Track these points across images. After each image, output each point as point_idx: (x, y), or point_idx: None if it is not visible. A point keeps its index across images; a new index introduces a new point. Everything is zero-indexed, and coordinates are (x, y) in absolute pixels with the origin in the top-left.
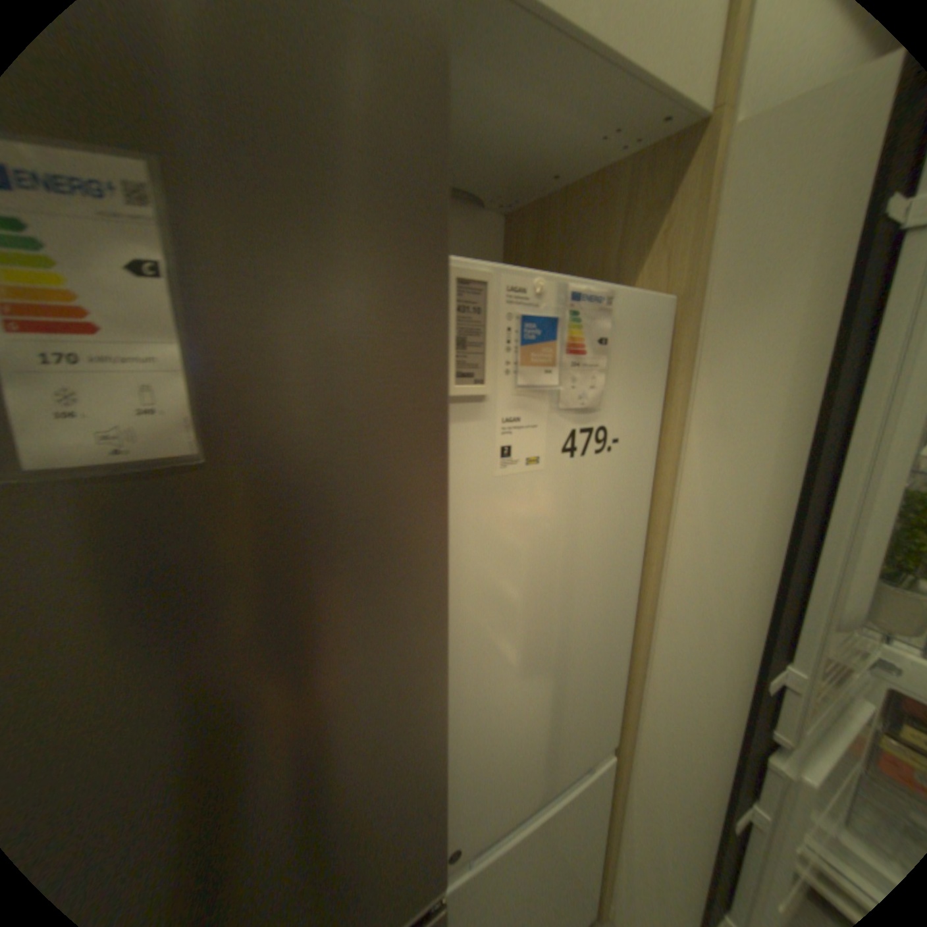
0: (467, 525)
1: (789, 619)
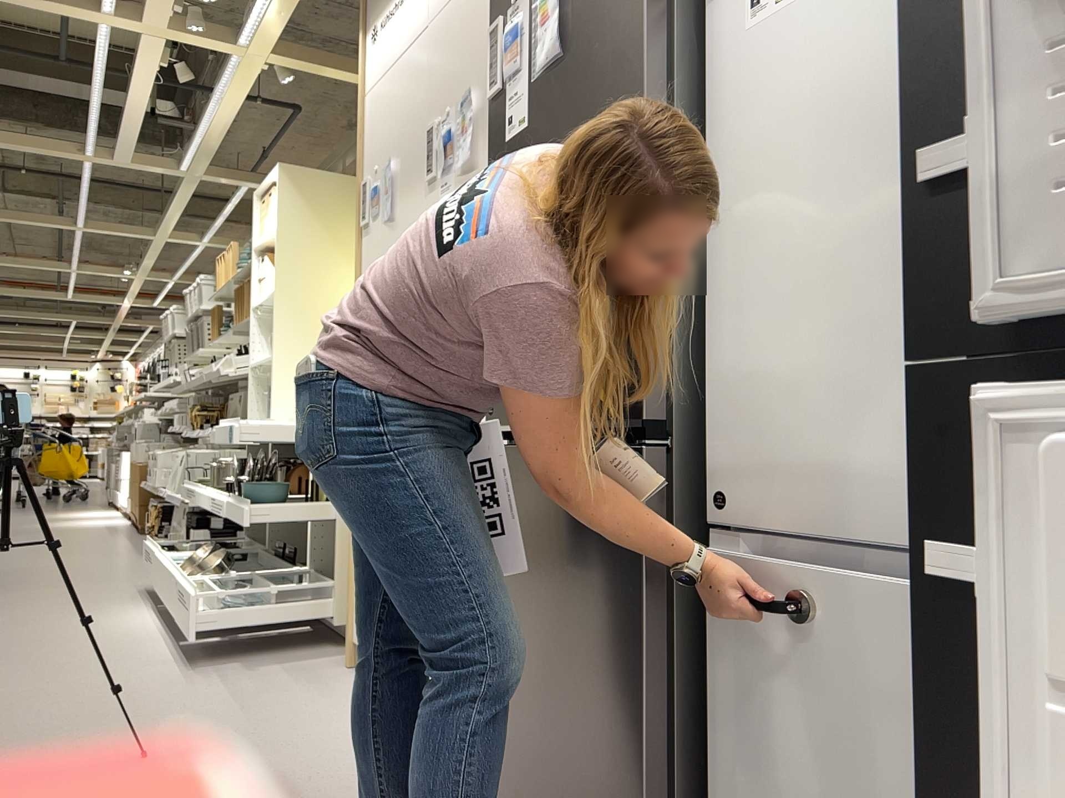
0: (728, 87)
1: (953, 4)
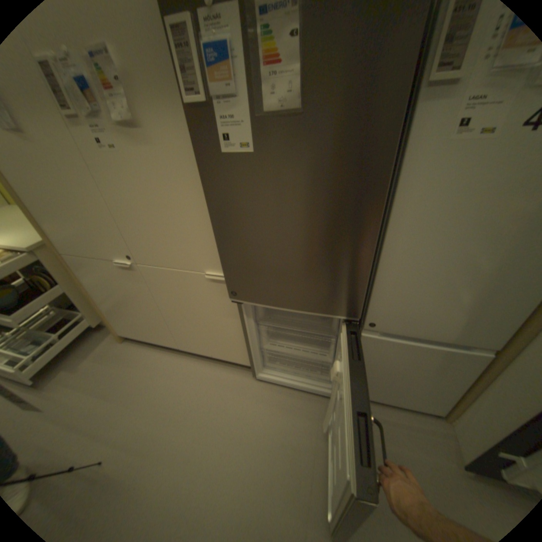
0: (420, 168)
1: None
